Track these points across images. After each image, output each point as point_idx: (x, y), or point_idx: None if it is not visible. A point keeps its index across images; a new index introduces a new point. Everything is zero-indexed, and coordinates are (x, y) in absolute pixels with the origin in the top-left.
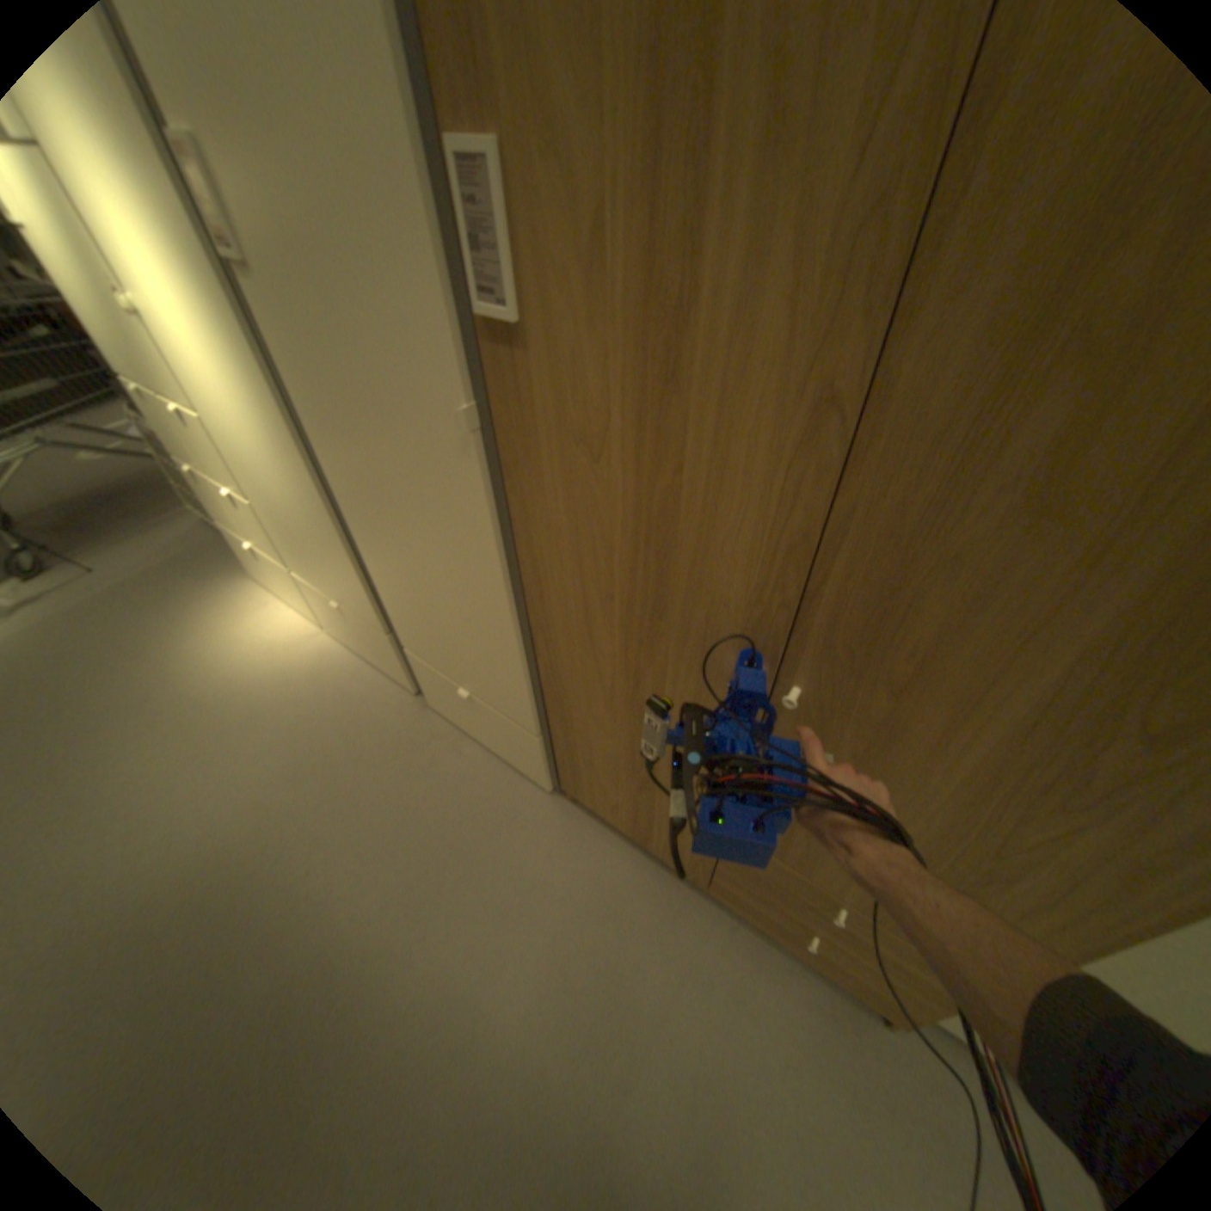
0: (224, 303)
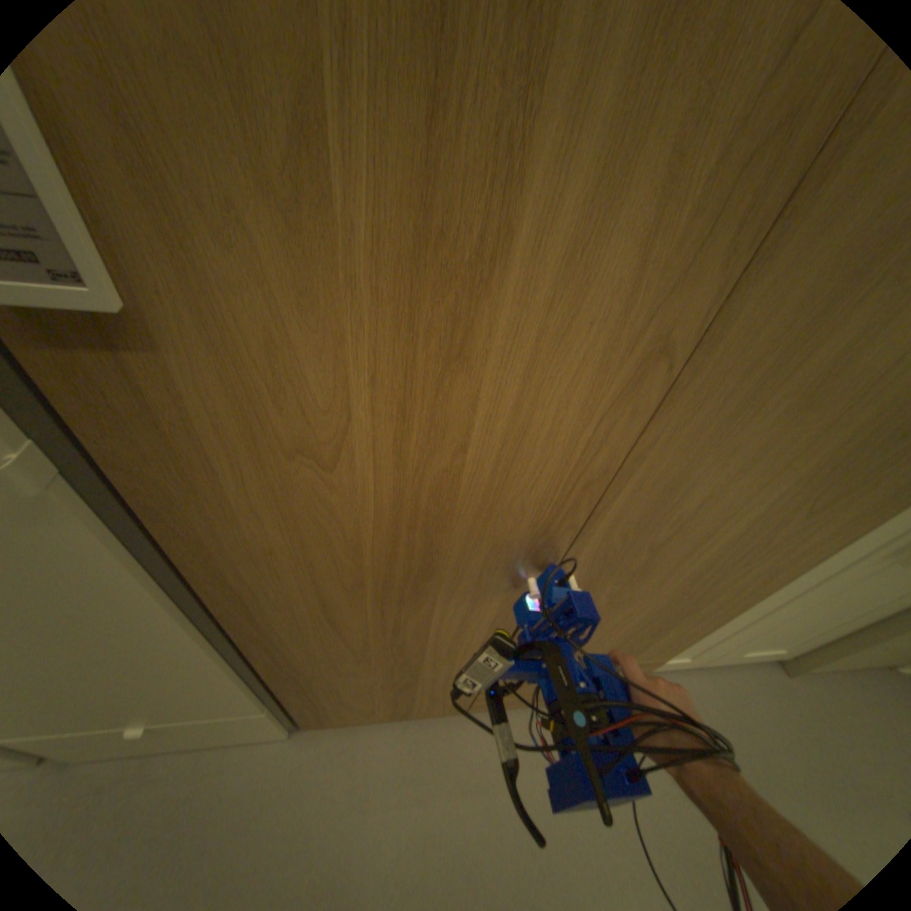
0: None
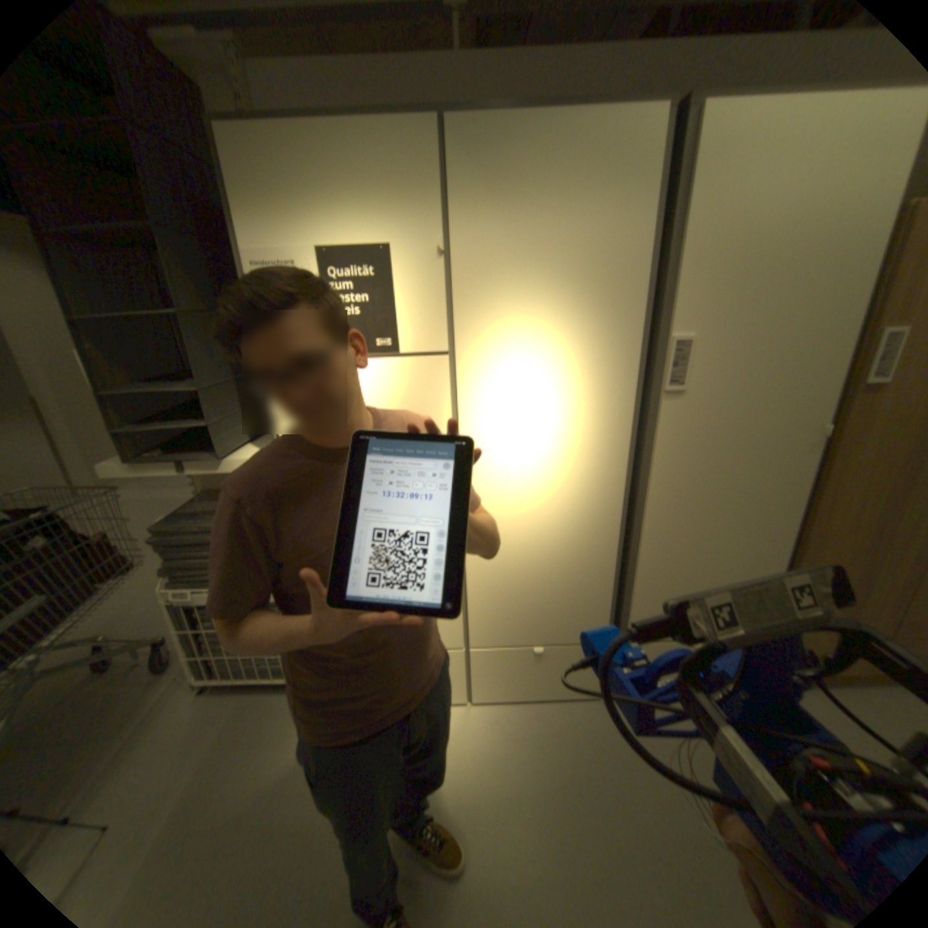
0: (626, 419)
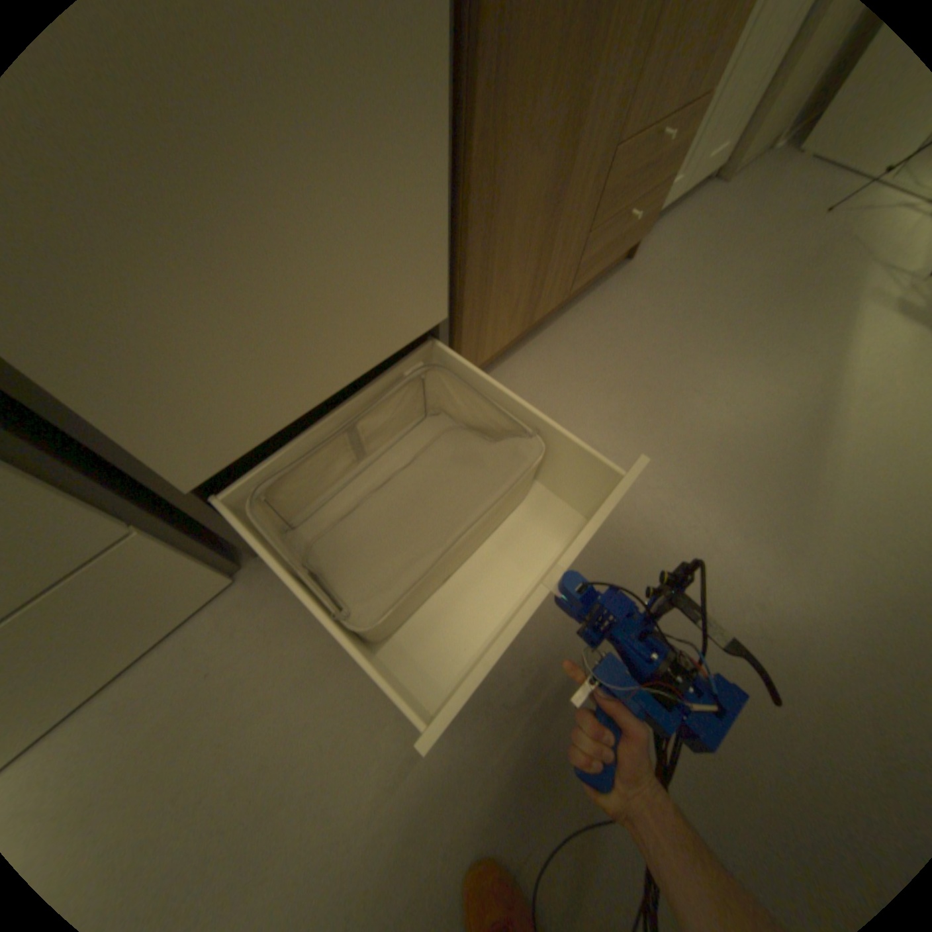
0: None
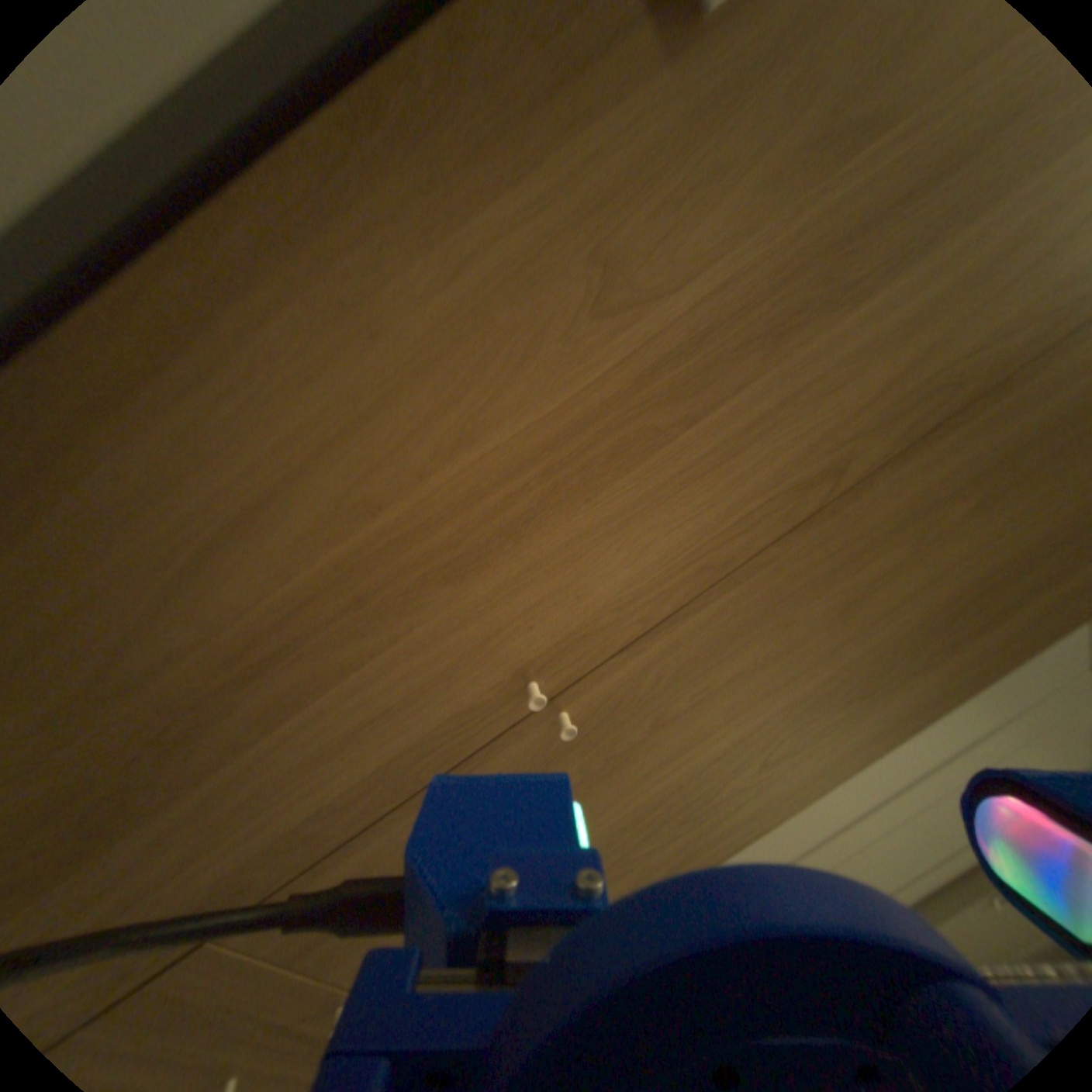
0: None
